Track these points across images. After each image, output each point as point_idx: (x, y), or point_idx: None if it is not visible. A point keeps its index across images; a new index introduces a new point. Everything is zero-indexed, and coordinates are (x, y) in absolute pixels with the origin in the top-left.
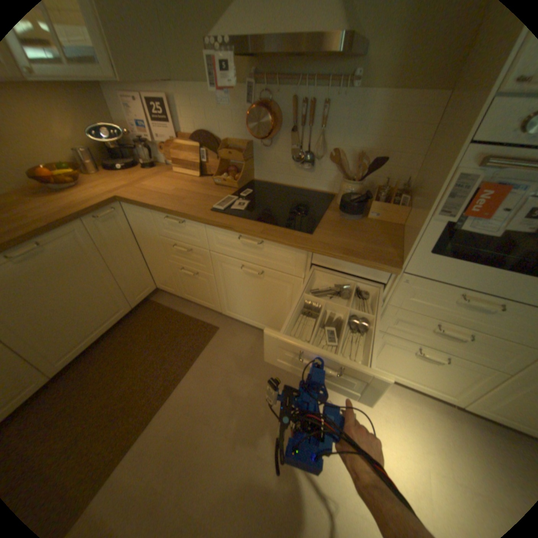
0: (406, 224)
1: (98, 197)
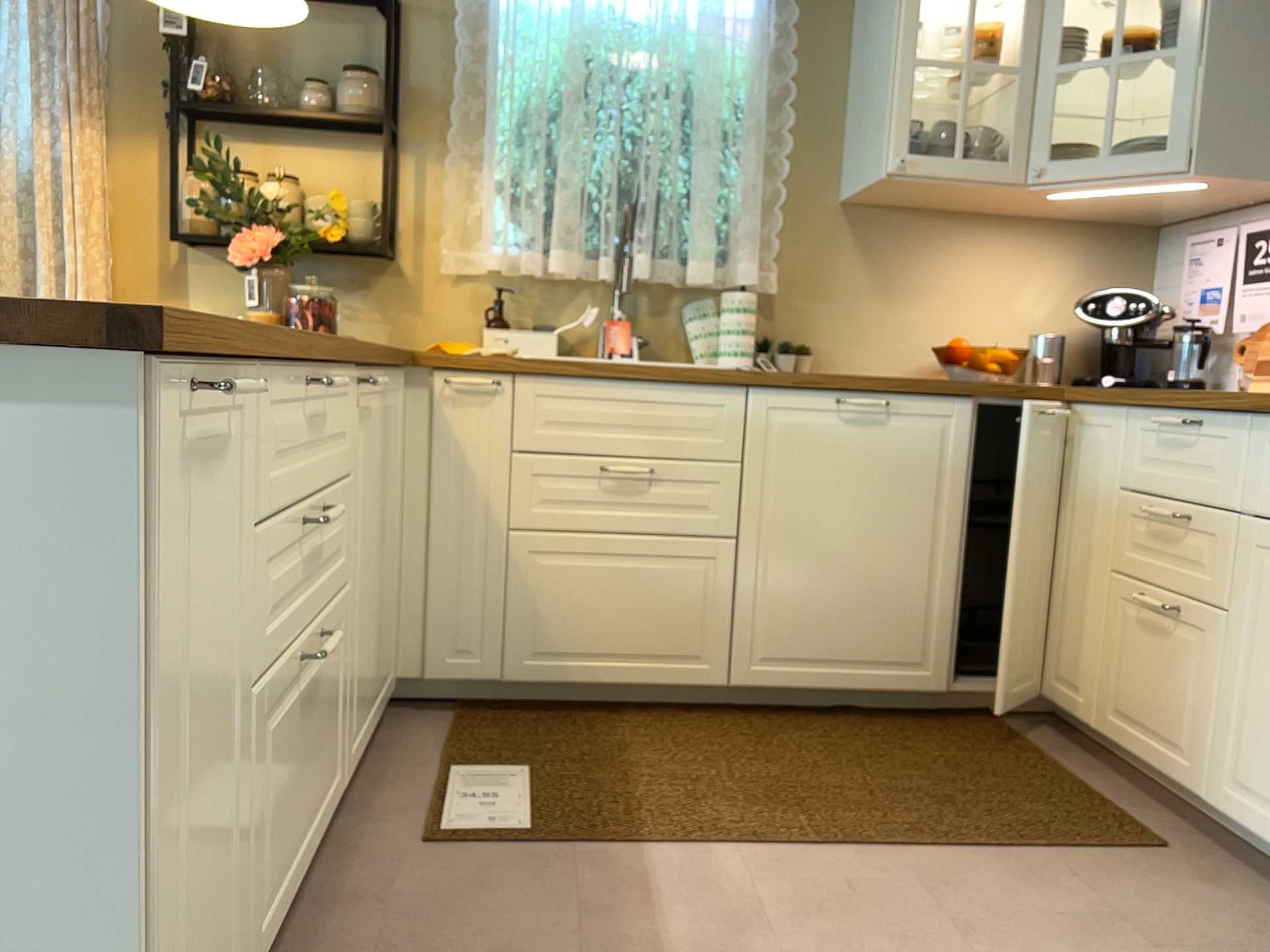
0: None
1: (1035, 385)
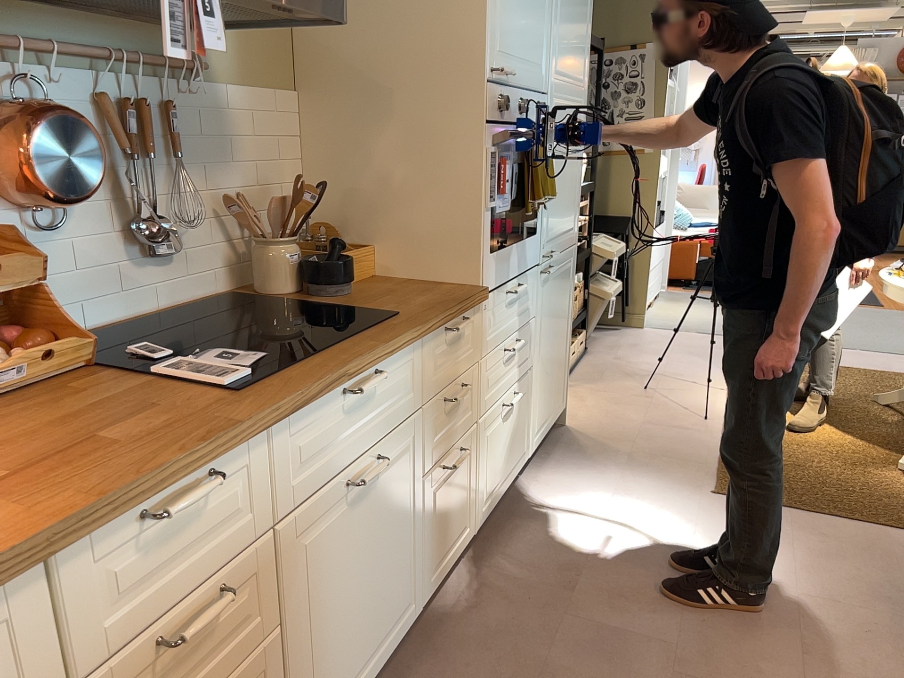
0: (379, 272)
1: None
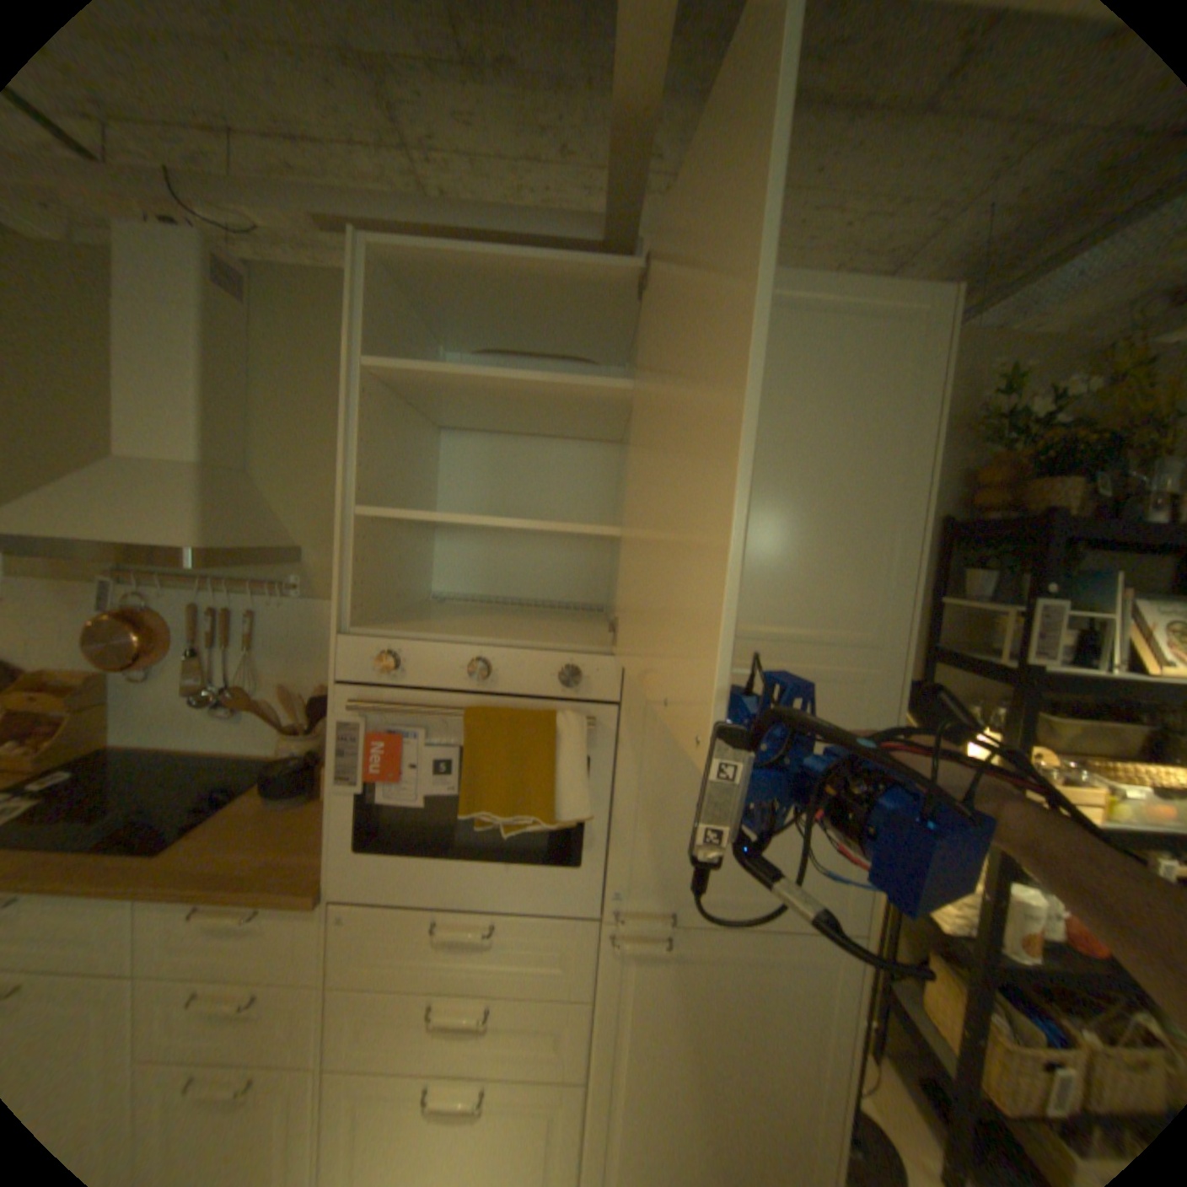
0: None
1: None
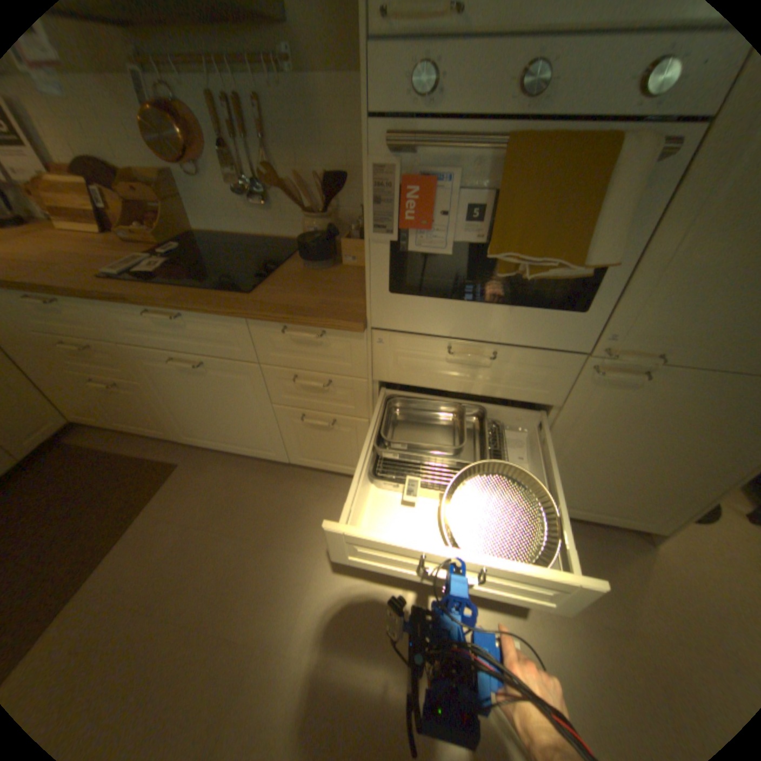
0: None
1: None
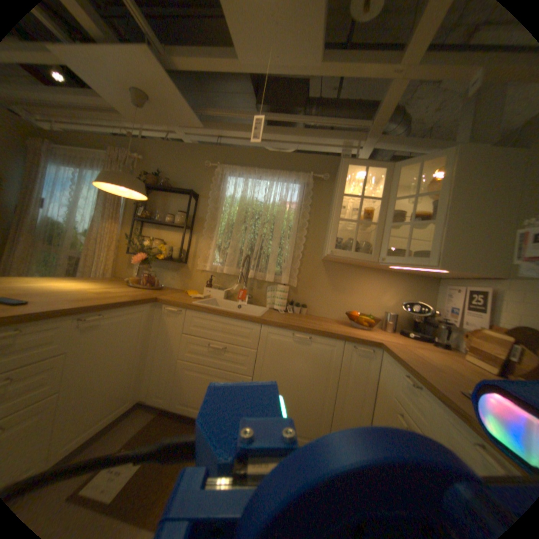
0: None
1: (372, 339)
